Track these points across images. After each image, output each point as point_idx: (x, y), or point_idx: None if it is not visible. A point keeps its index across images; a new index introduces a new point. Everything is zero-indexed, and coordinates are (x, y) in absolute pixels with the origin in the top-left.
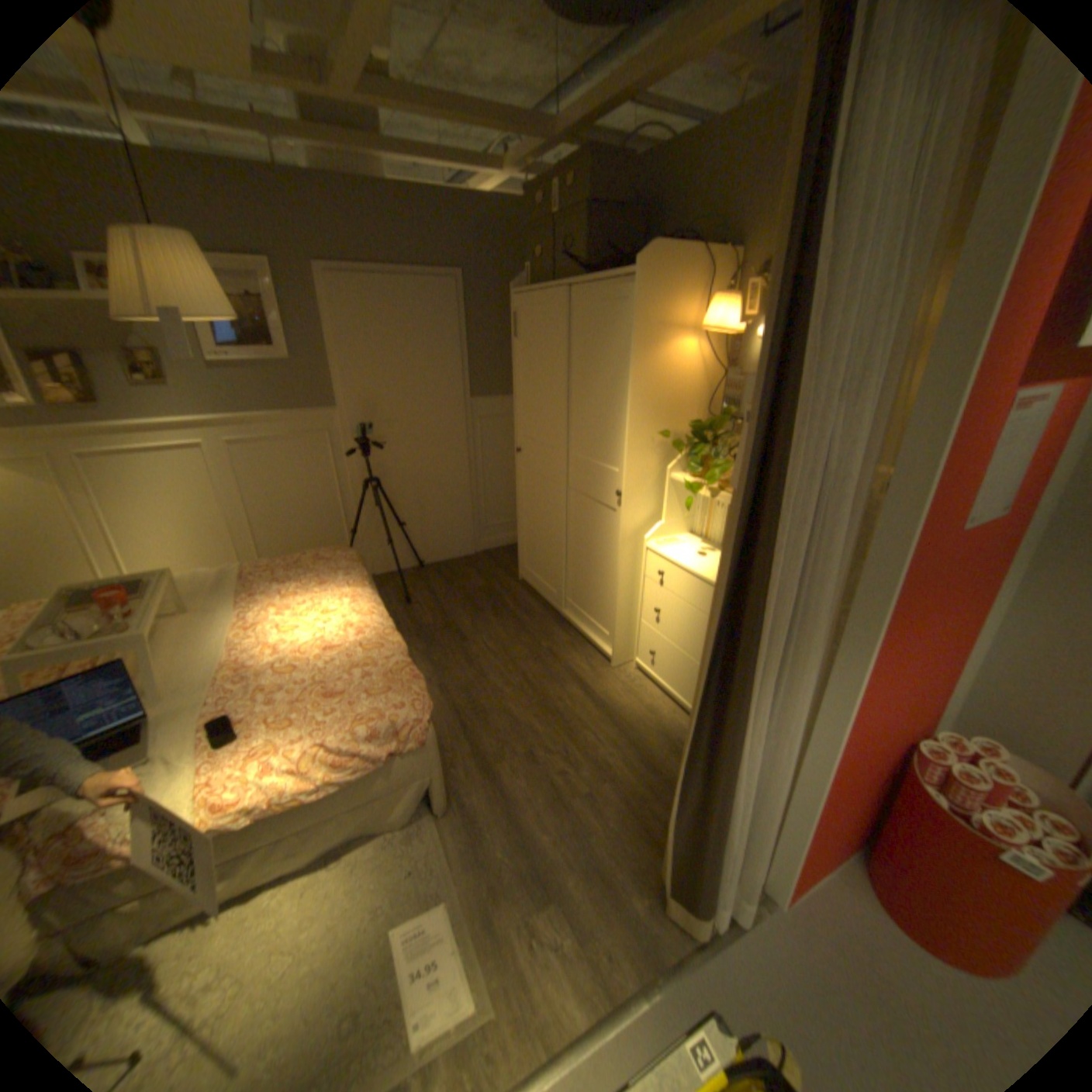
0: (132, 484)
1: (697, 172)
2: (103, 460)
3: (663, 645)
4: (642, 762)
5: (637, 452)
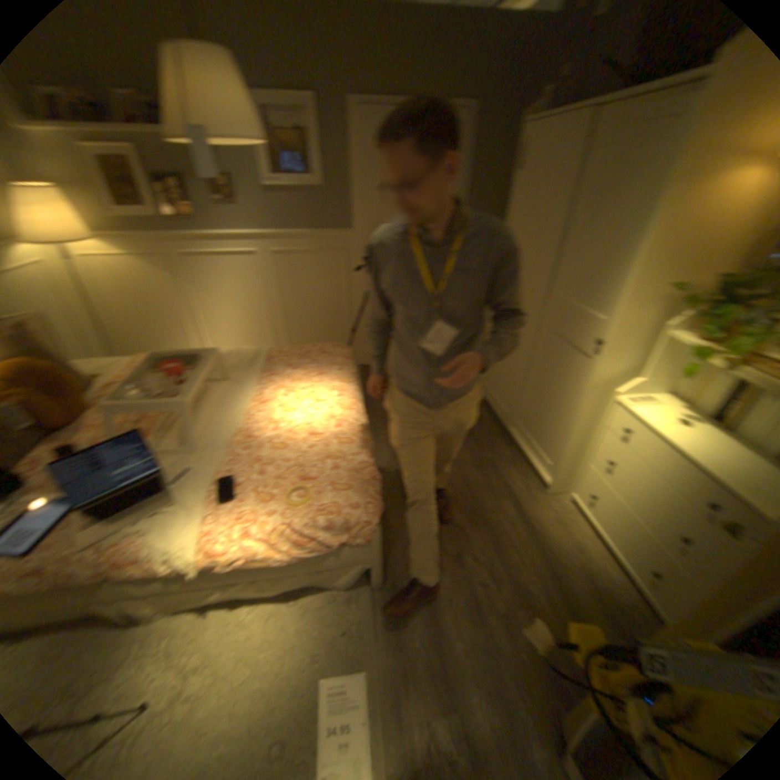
0: (217, 277)
1: None
2: (200, 258)
3: (611, 495)
4: (564, 601)
5: (639, 303)
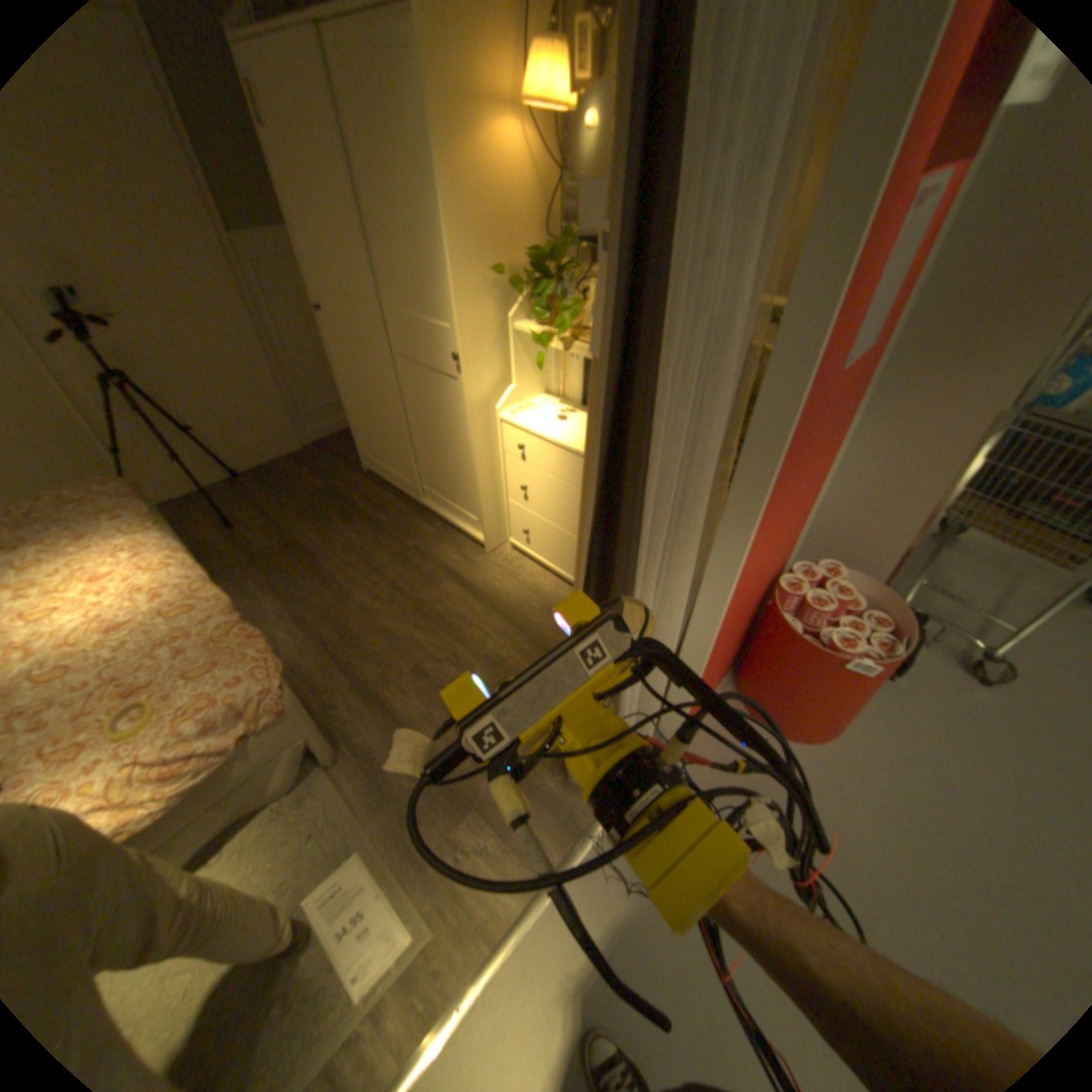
0: None
1: None
2: None
3: (535, 522)
4: (532, 645)
5: (468, 298)
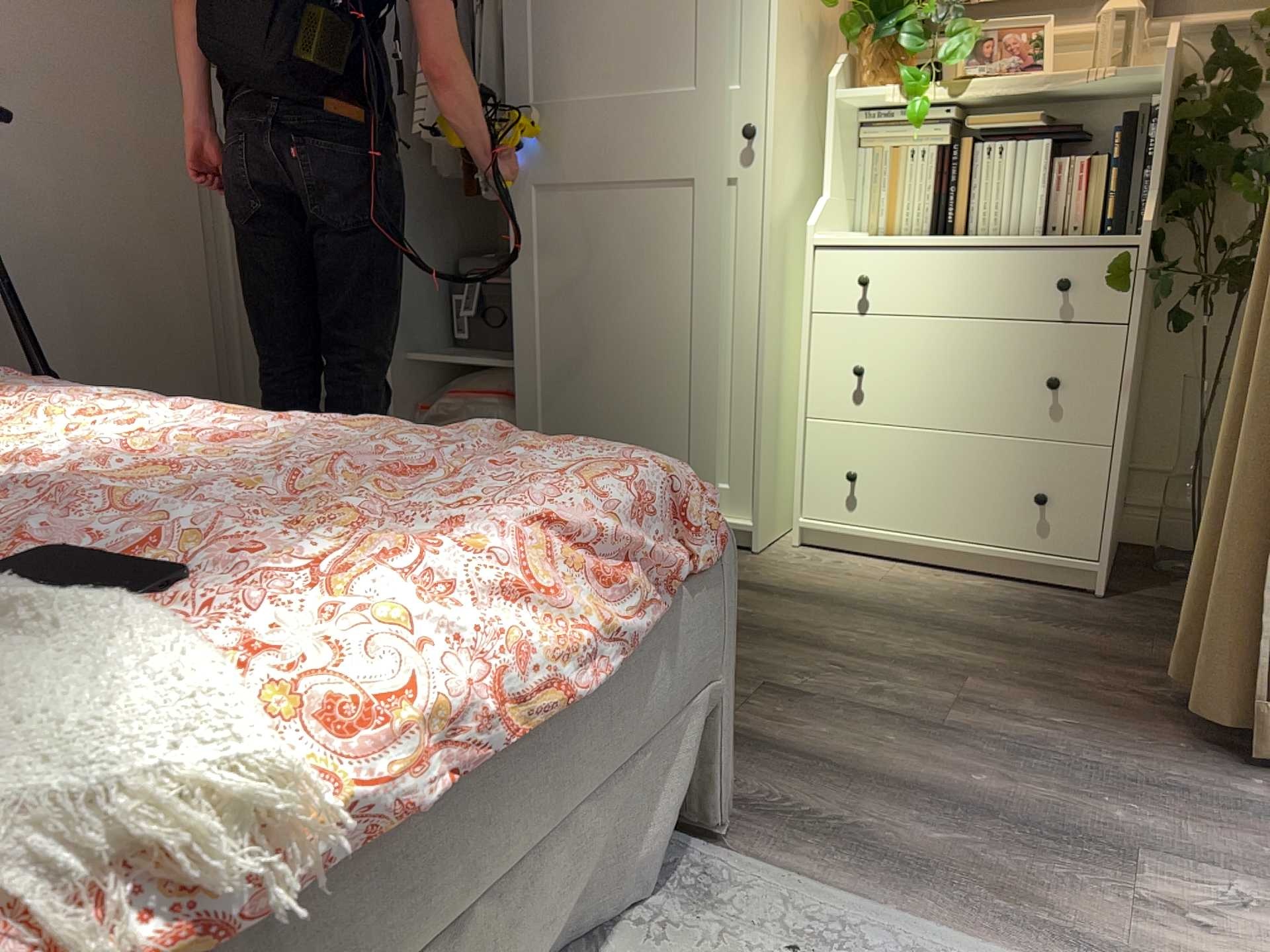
0: None
1: None
2: None
3: (879, 447)
4: (982, 643)
5: (786, 34)
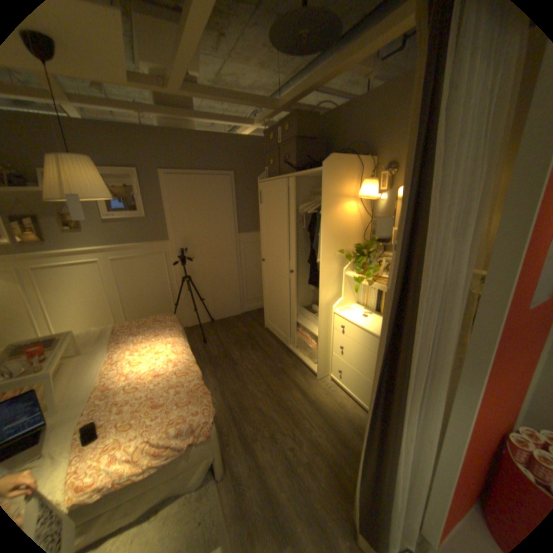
0: (59, 282)
1: (350, 121)
2: (44, 270)
3: (346, 367)
4: (338, 441)
5: (327, 261)
